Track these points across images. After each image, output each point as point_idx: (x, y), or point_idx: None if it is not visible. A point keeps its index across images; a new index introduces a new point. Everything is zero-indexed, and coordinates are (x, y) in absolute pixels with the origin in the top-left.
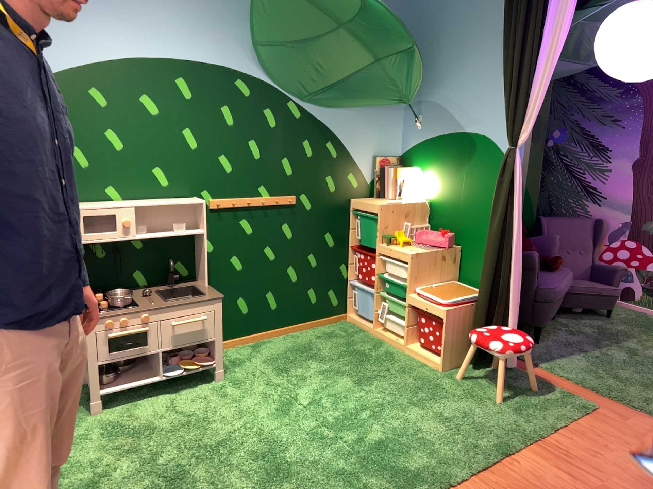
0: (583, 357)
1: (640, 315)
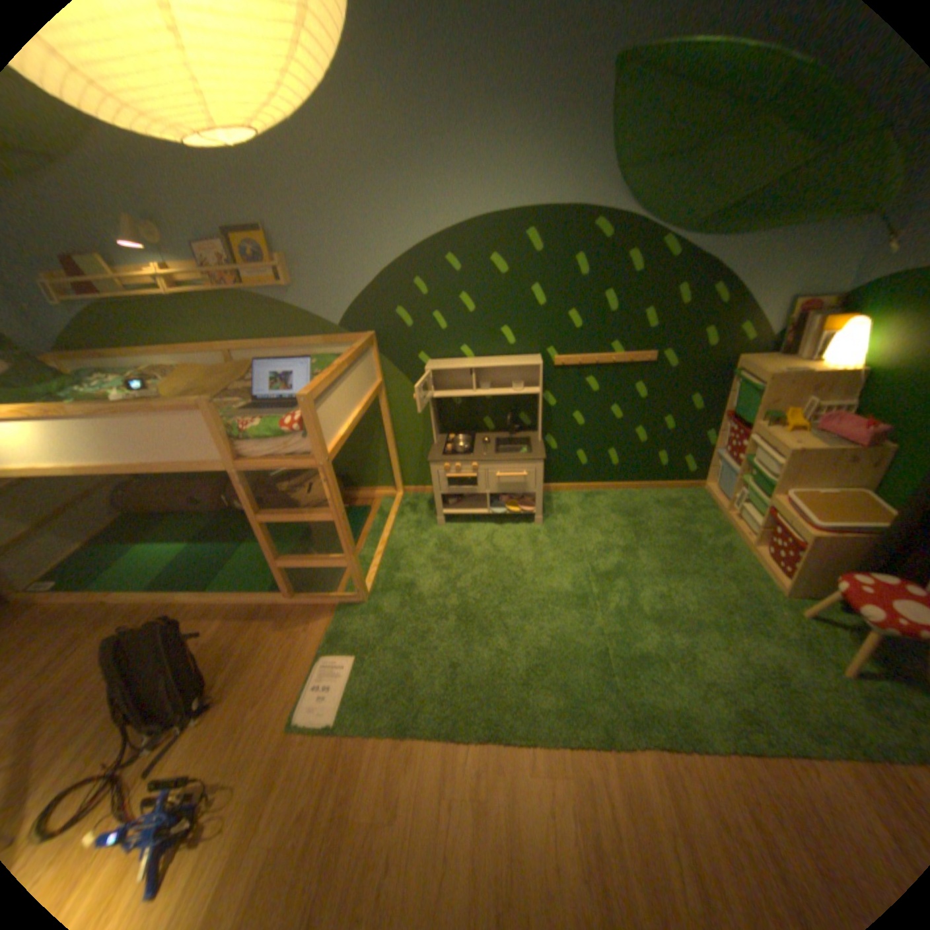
0: None
1: None
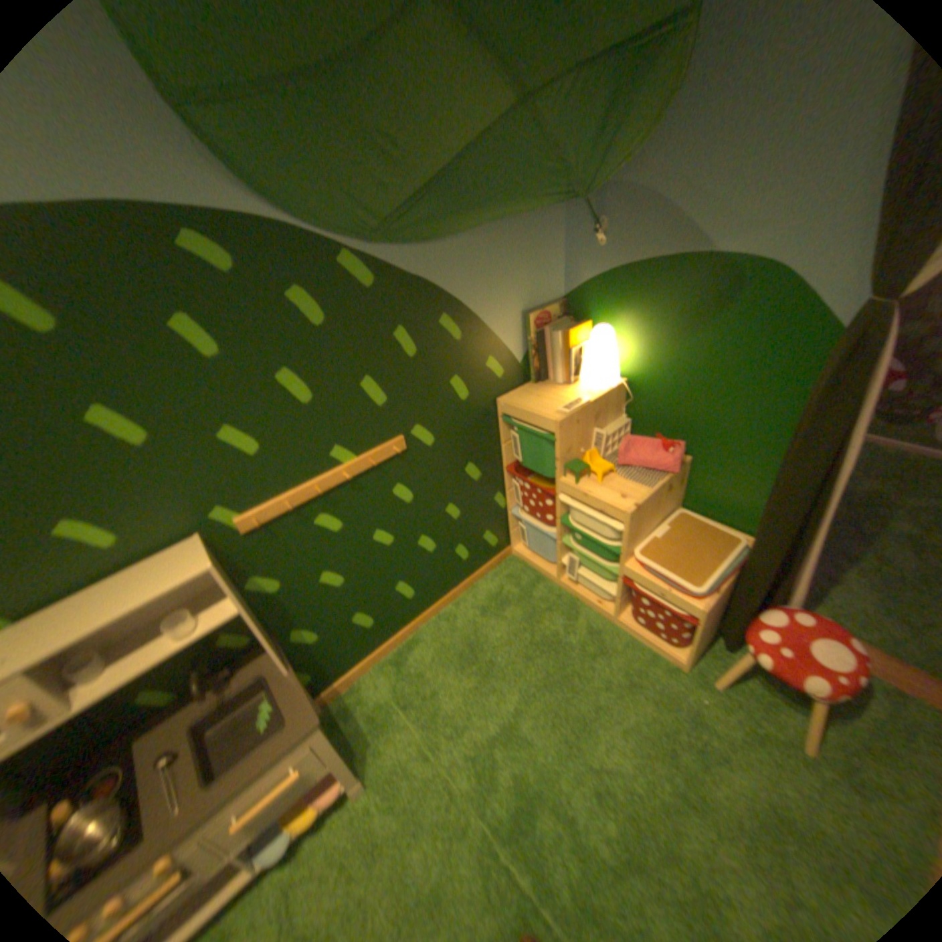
0: (862, 578)
1: (875, 453)
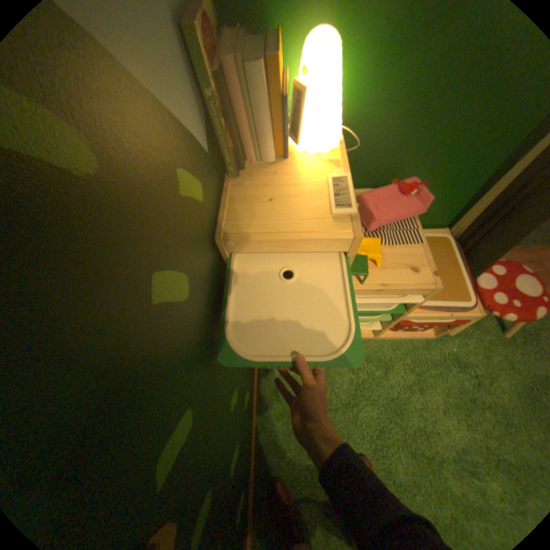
0: None
1: None
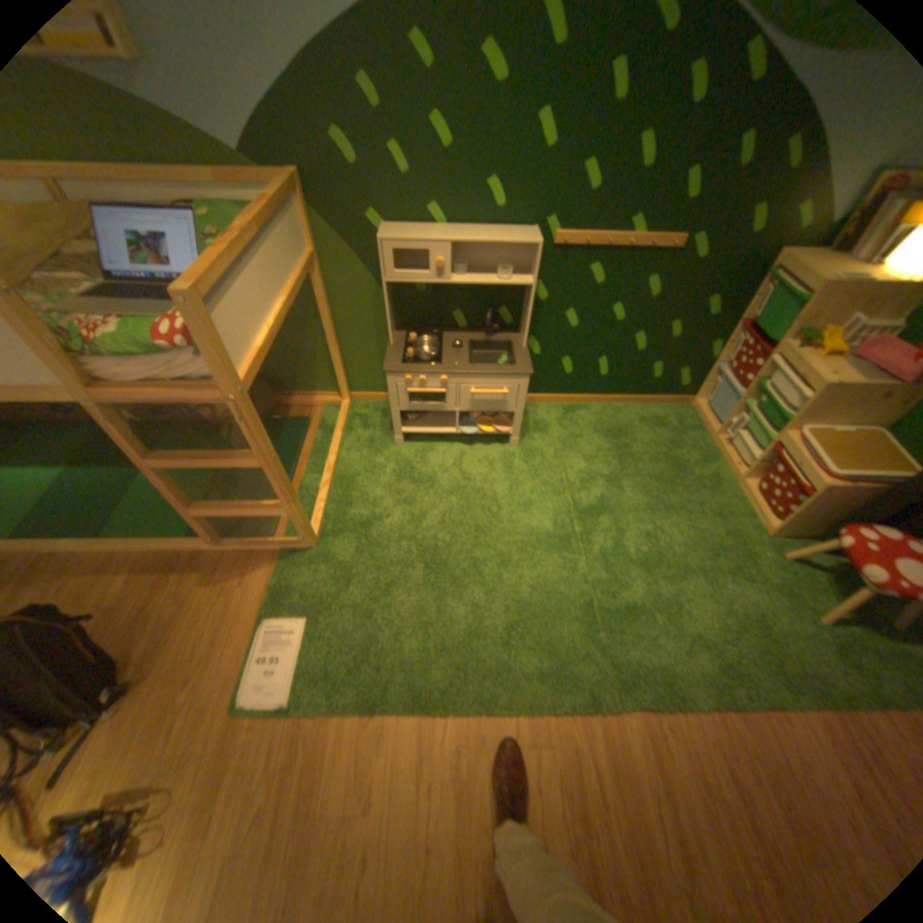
0: None
1: None
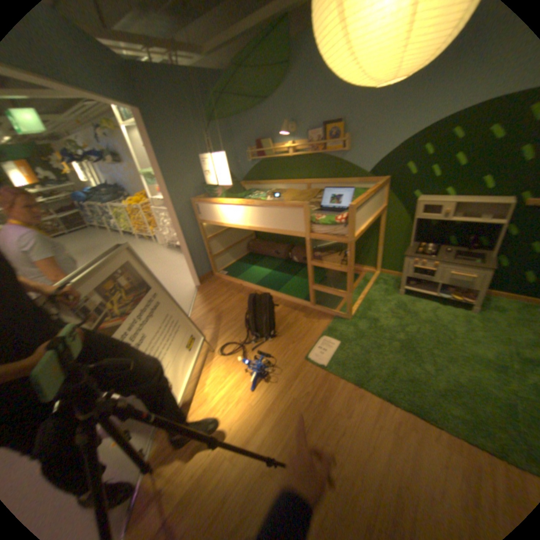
0: None
1: None
